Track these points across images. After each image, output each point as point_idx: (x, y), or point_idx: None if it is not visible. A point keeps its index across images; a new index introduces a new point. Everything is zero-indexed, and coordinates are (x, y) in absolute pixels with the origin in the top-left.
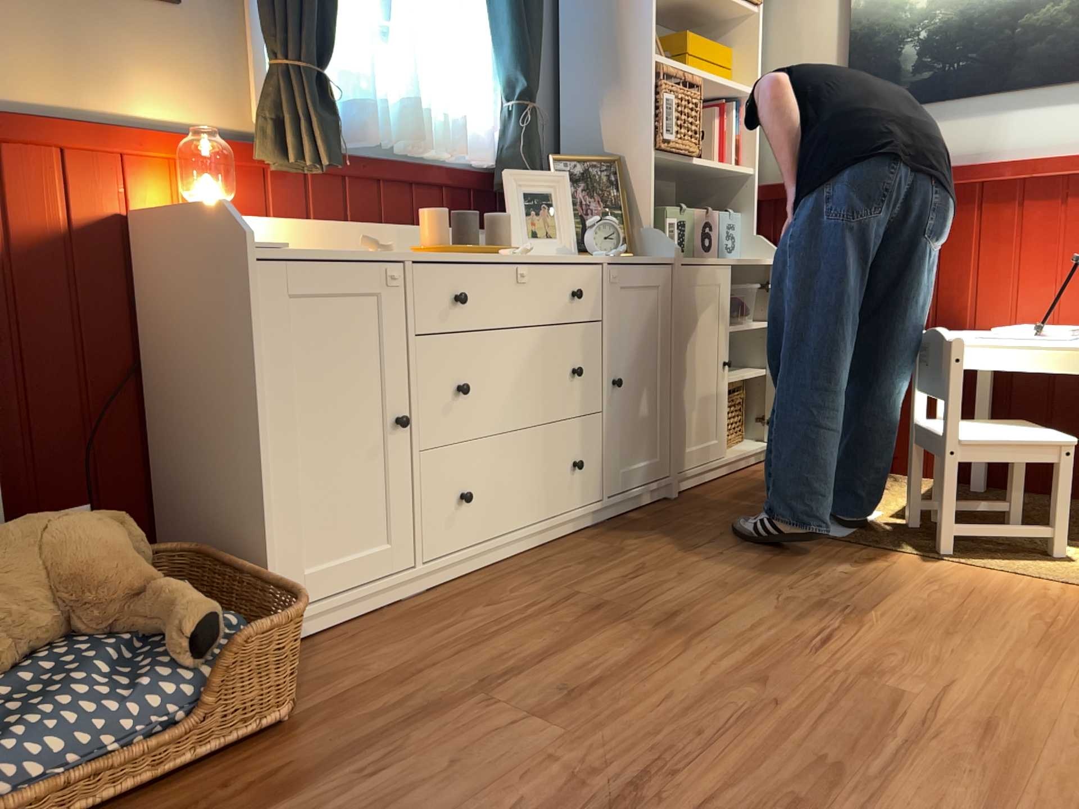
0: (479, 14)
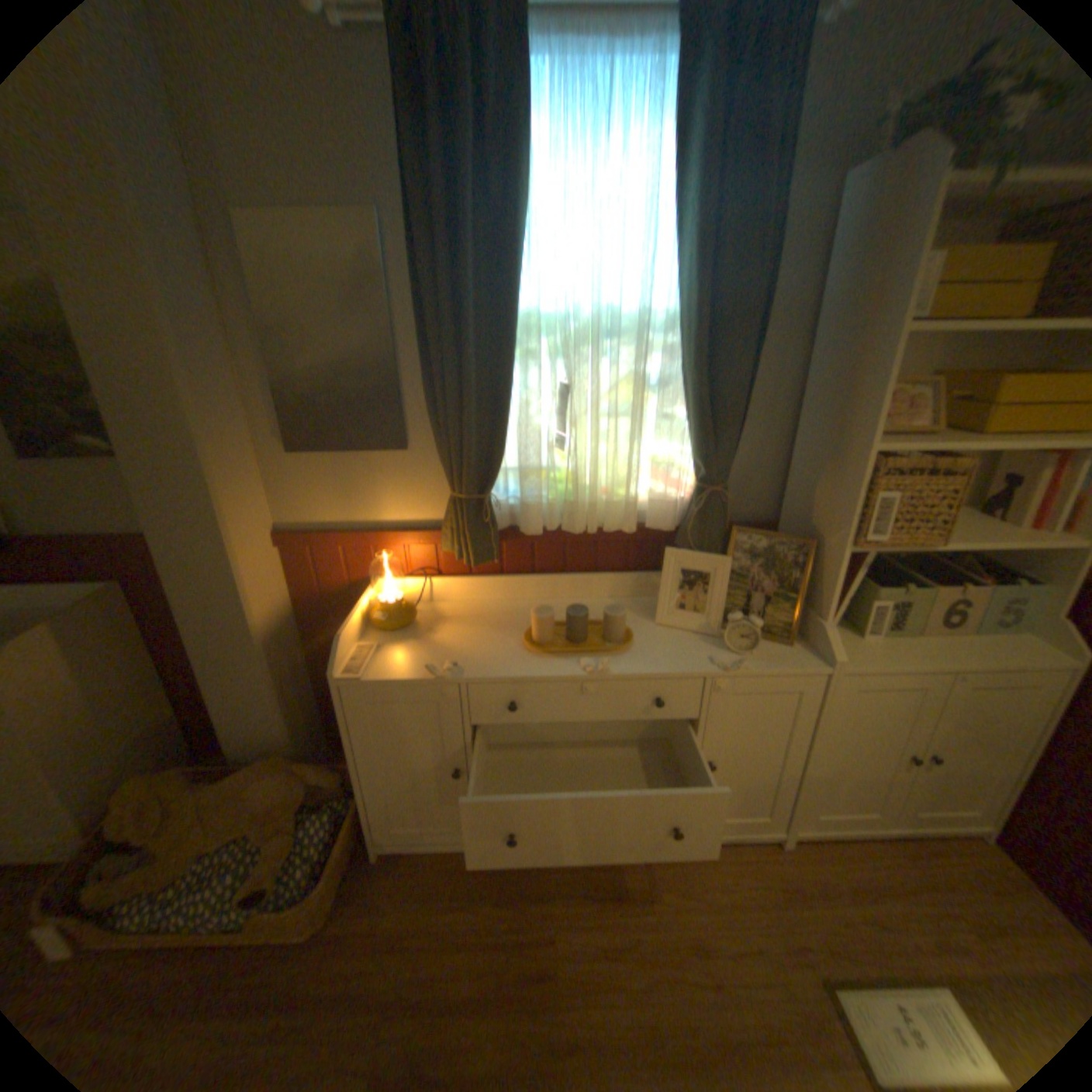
0: (675, 397)
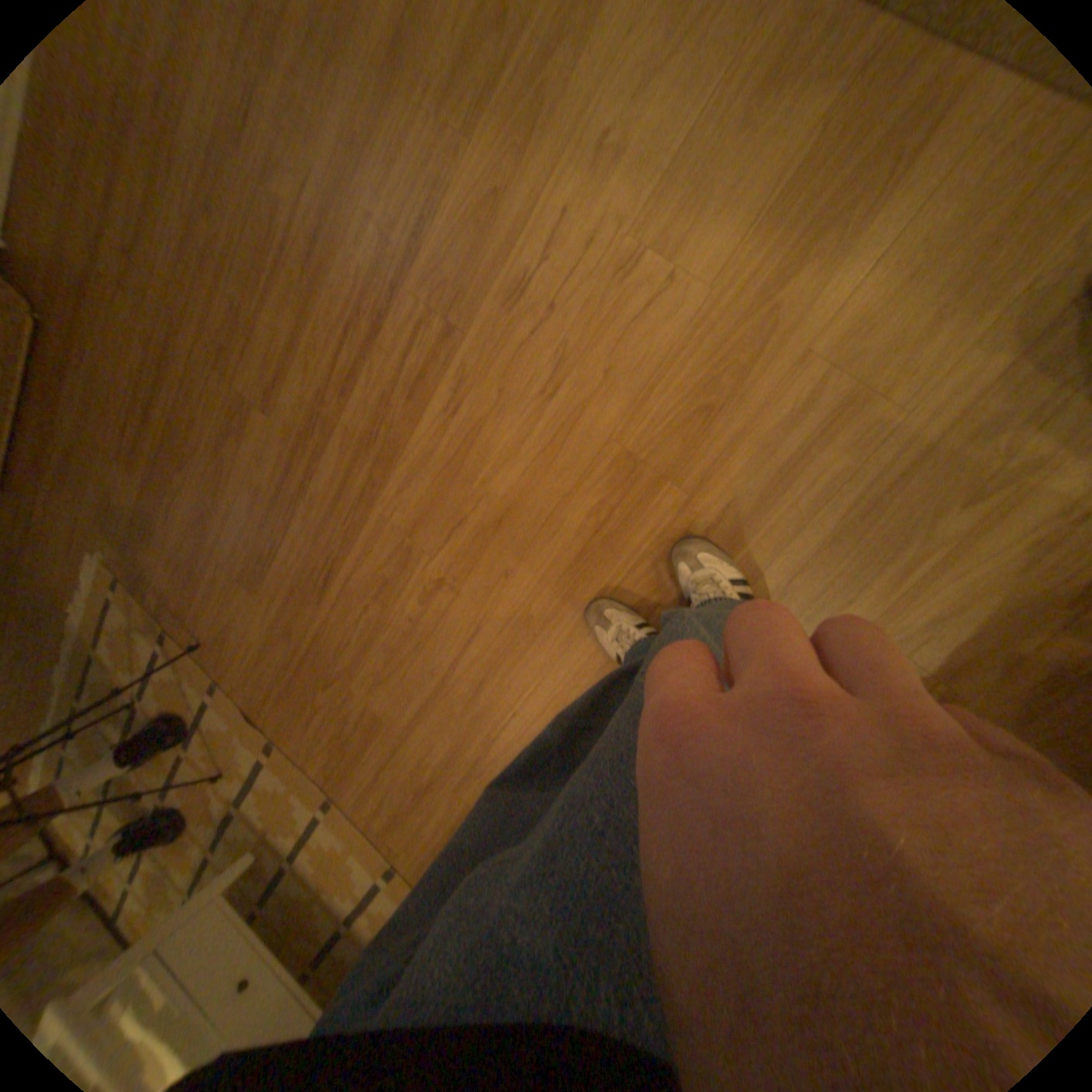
0: None
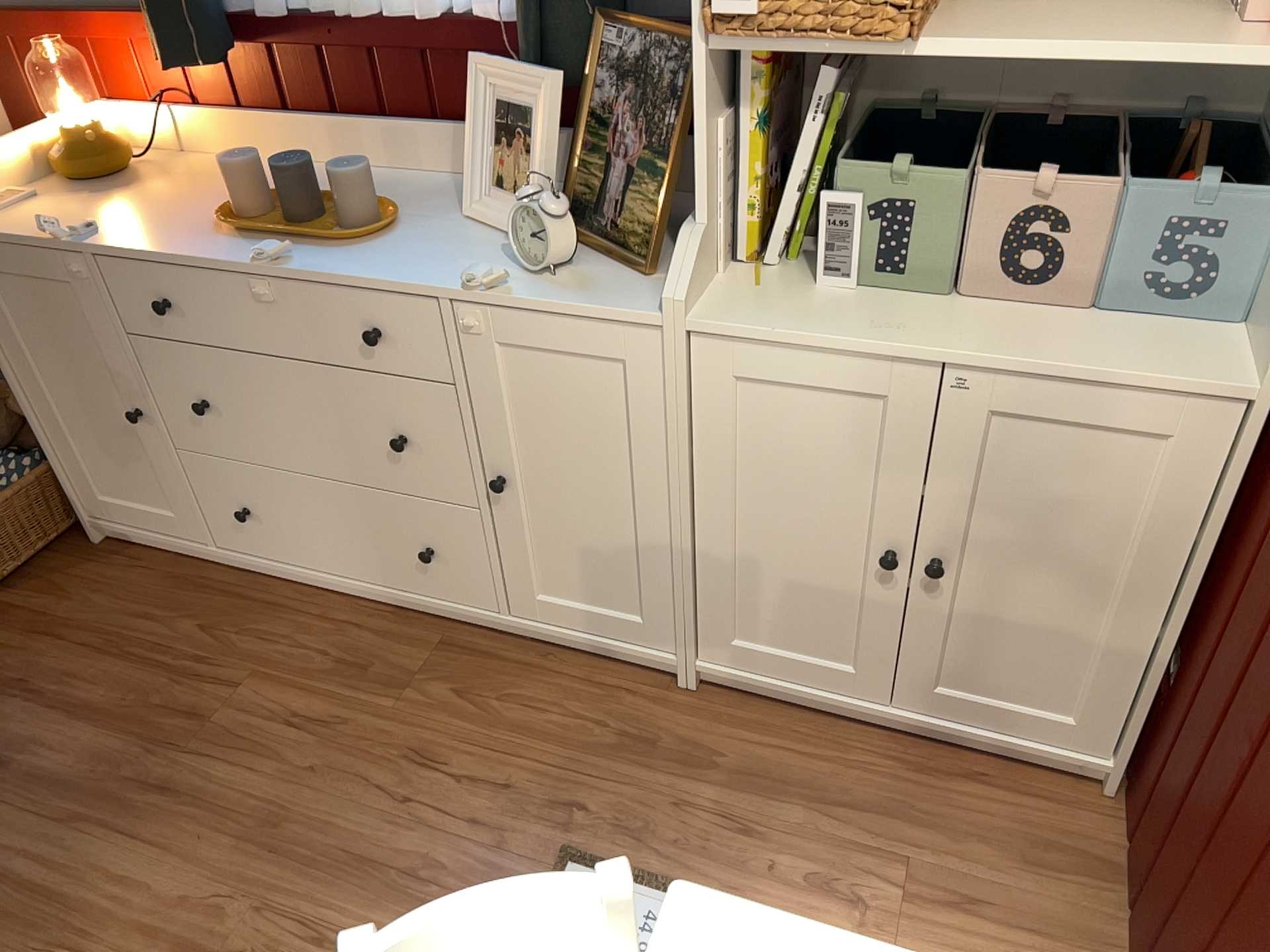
0: None
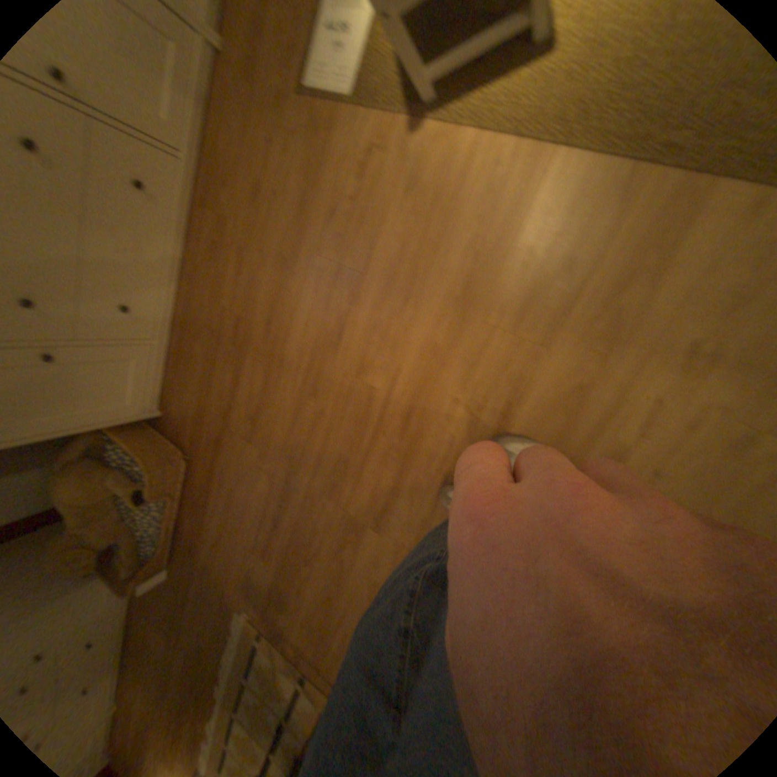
0: None
